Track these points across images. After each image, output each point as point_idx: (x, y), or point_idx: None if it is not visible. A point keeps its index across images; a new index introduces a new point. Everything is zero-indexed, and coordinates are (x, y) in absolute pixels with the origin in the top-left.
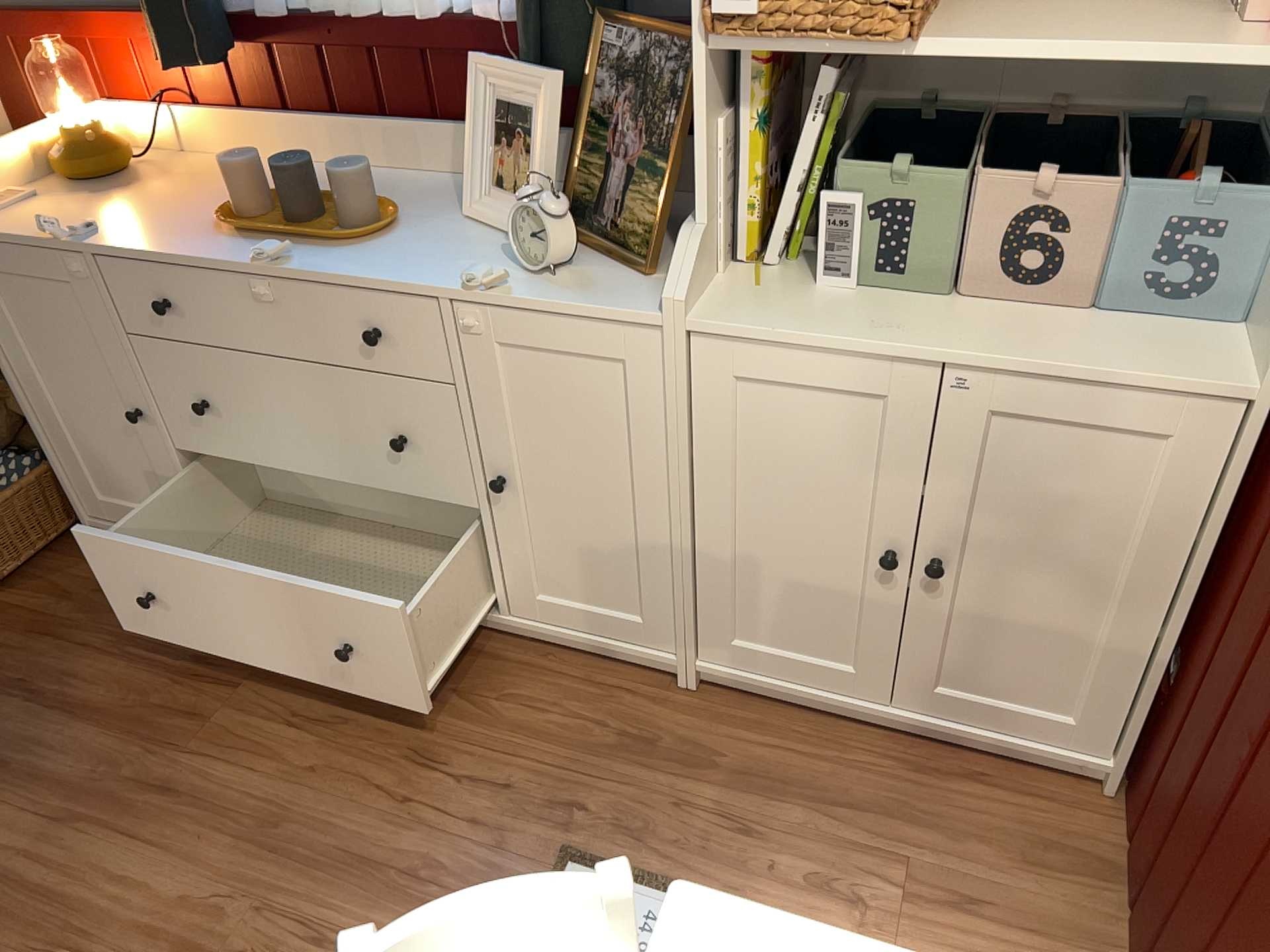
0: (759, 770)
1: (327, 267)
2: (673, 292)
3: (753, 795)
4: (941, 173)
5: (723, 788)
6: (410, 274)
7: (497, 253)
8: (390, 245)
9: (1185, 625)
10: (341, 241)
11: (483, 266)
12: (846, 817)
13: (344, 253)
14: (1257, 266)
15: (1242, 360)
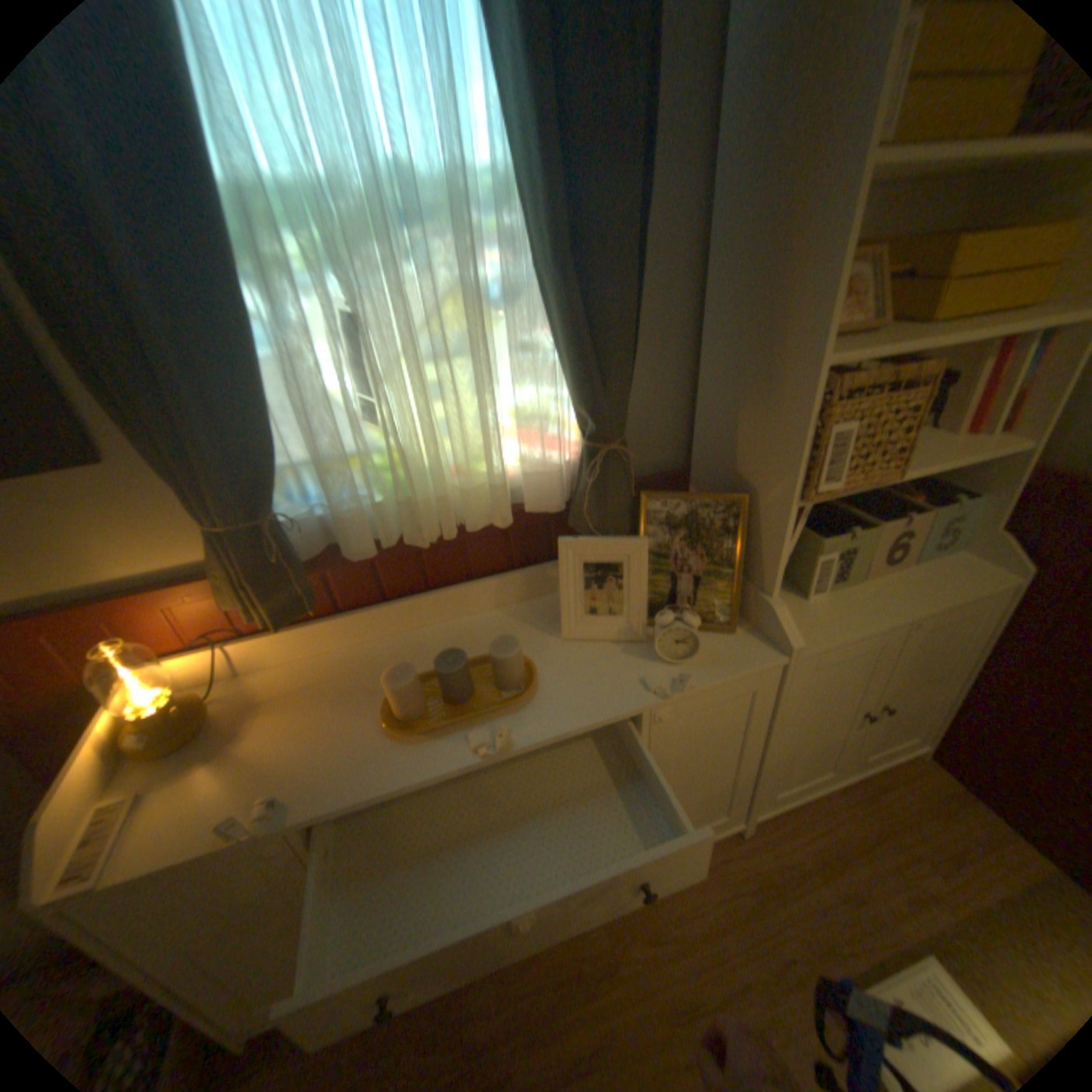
0: (830, 861)
1: (532, 728)
2: (793, 640)
3: (845, 879)
4: (867, 524)
5: (831, 887)
6: (601, 703)
7: (622, 655)
8: (544, 684)
9: (981, 679)
10: (519, 701)
11: (633, 671)
12: (885, 857)
13: (525, 708)
14: (983, 523)
15: (1003, 565)
